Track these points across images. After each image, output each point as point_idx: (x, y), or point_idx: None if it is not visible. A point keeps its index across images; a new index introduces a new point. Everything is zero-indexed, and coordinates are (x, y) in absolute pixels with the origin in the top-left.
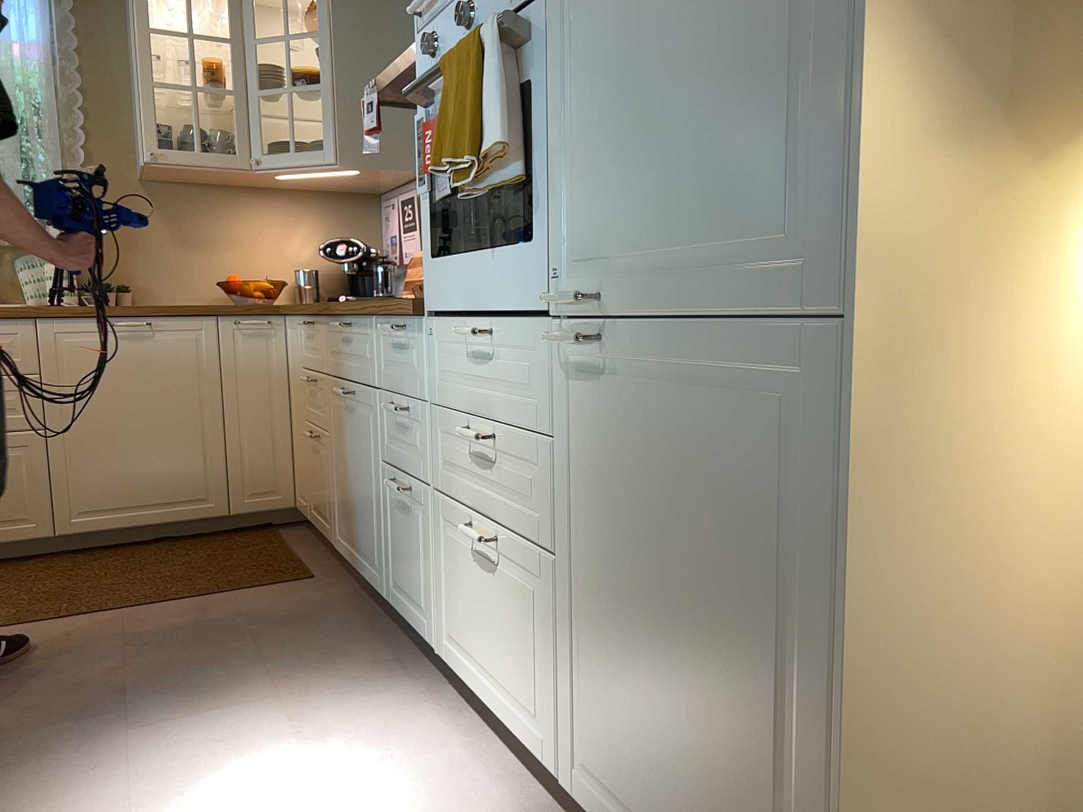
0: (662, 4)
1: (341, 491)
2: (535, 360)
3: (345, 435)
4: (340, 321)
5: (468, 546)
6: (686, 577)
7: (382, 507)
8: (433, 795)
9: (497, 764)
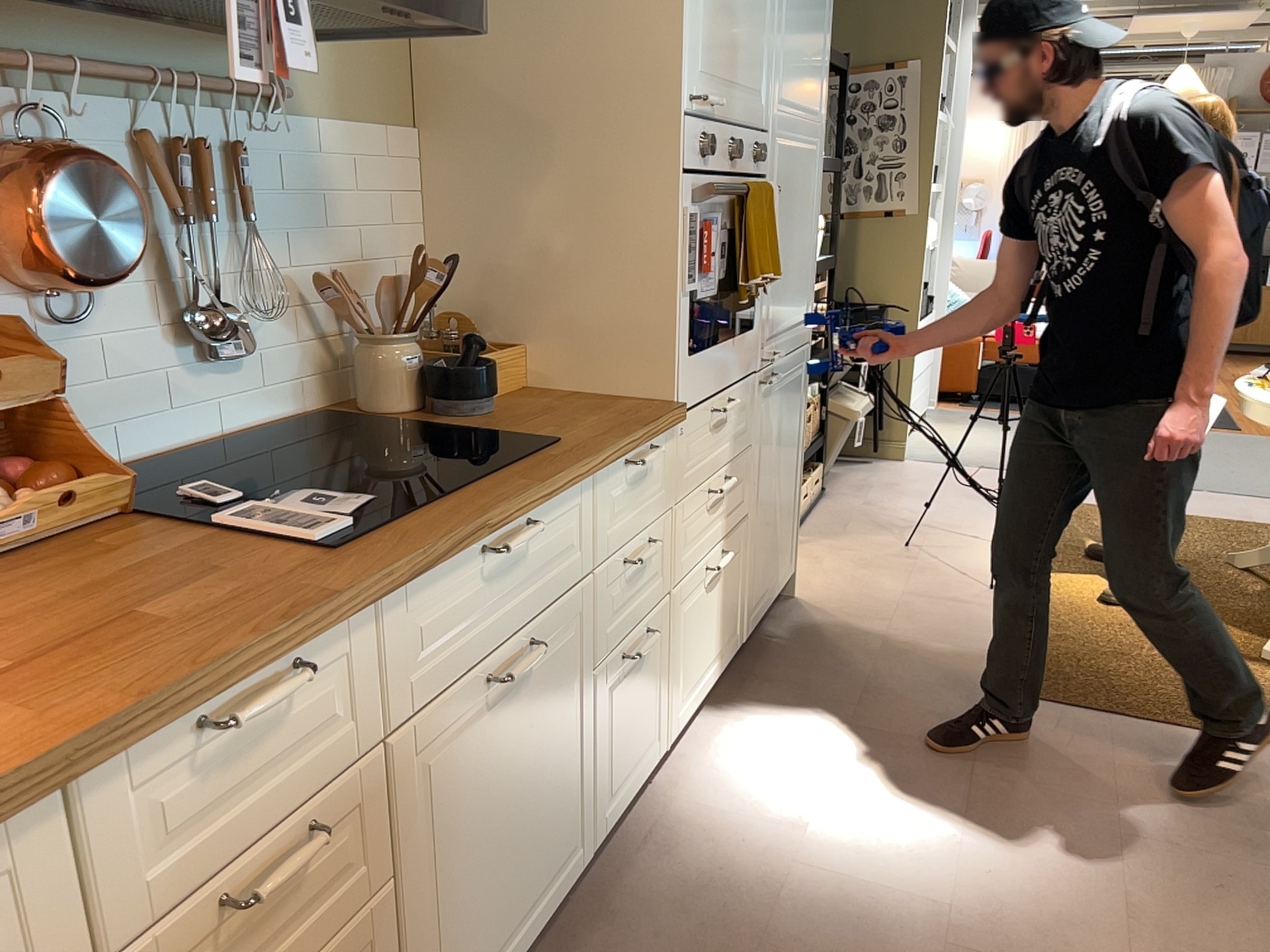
0: (791, 224)
1: (462, 908)
2: (745, 404)
3: (492, 758)
4: (487, 543)
5: (699, 589)
6: (782, 457)
7: (593, 728)
8: (764, 725)
9: (708, 719)
